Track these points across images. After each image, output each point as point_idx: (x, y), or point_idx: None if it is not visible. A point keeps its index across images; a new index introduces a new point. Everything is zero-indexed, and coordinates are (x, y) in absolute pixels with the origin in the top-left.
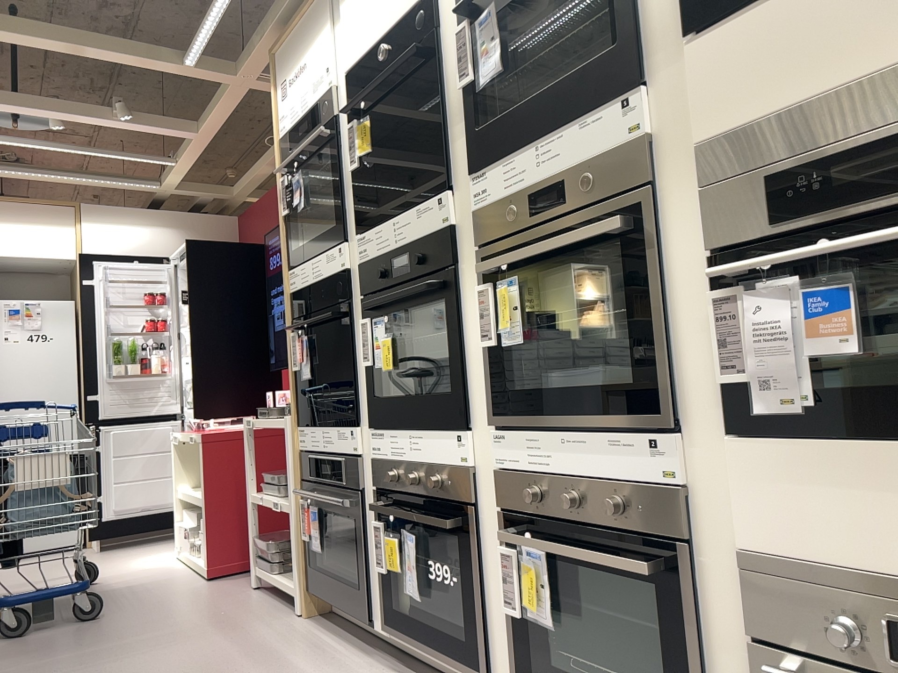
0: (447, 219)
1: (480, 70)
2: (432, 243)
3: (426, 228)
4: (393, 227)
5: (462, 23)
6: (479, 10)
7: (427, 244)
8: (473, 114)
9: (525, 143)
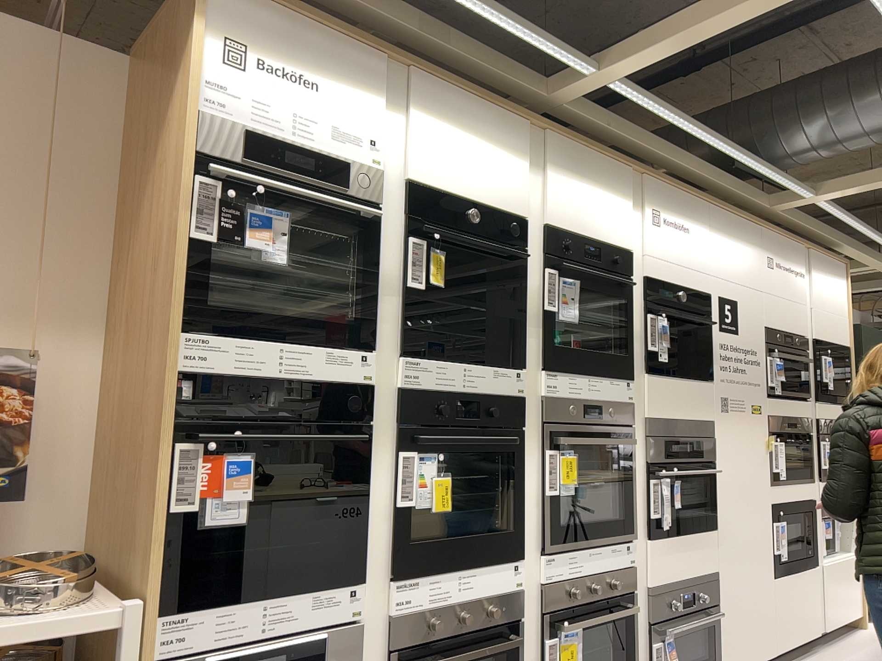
0: (520, 390)
1: (557, 310)
2: (506, 403)
3: (500, 389)
4: (464, 373)
5: (550, 273)
6: (559, 274)
7: (501, 402)
8: (547, 332)
9: (578, 372)
